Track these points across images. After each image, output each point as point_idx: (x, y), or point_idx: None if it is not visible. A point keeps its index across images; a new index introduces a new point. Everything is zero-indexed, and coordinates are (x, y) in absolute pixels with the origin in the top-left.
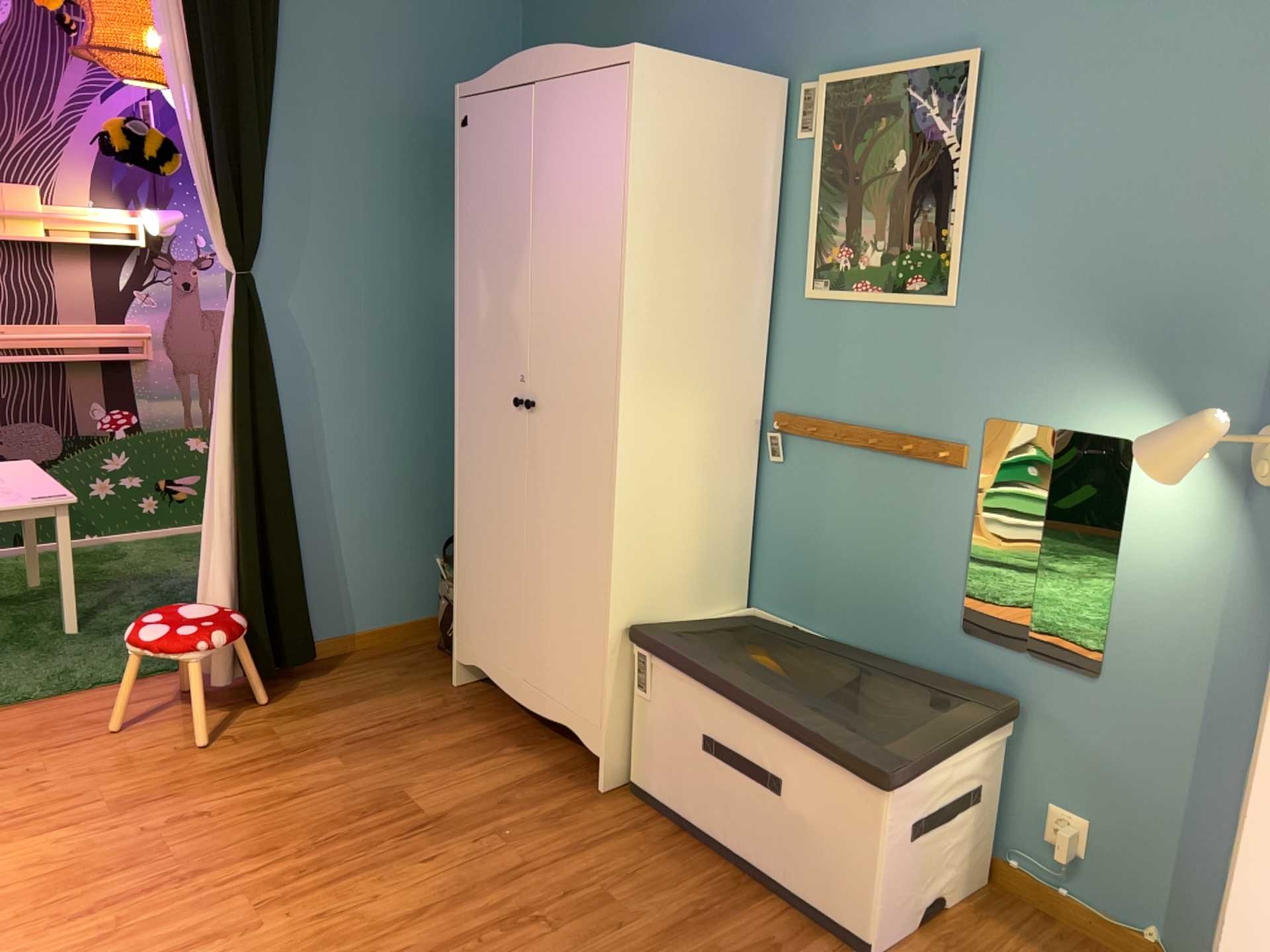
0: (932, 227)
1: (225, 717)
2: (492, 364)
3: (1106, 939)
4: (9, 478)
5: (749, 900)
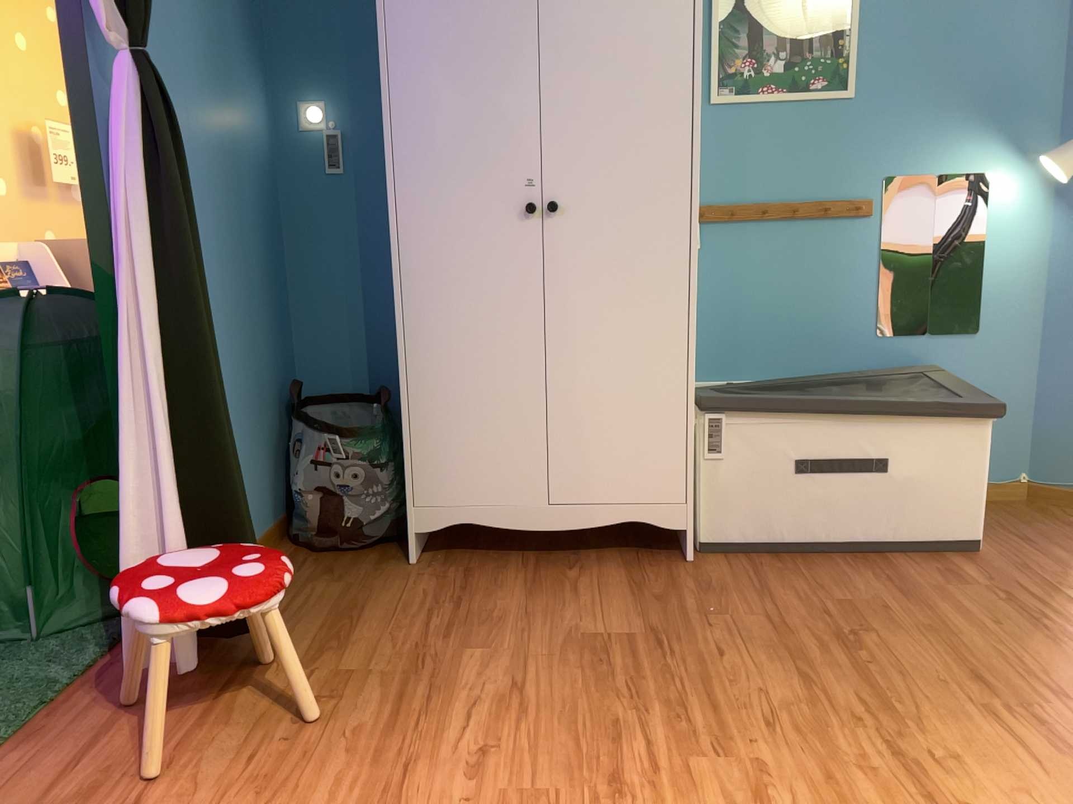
0: (830, 39)
1: (252, 690)
2: (470, 175)
3: (999, 496)
4: None
5: (884, 562)
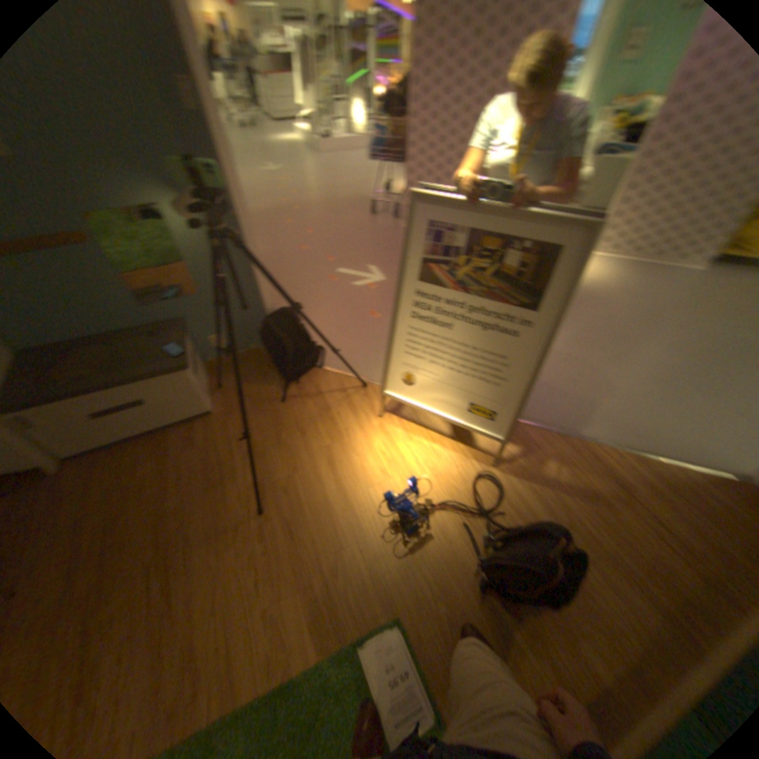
0: None
1: None
2: None
3: (241, 358)
4: None
5: (160, 441)
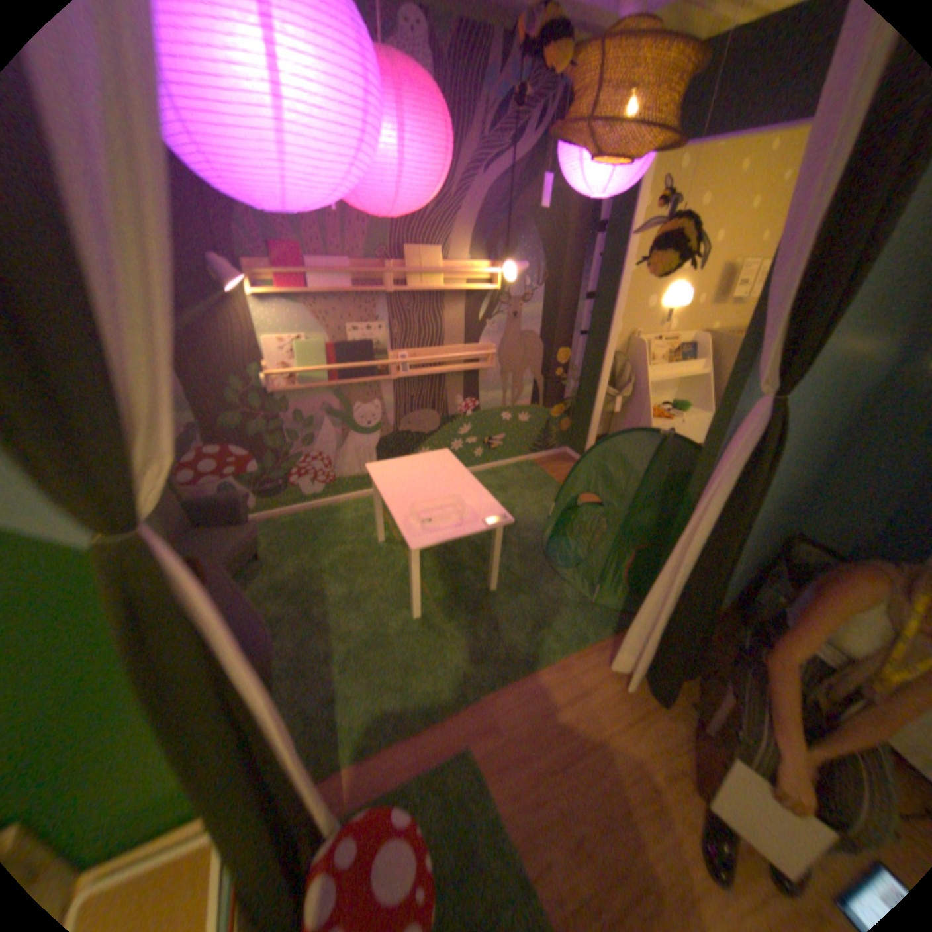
0: None
1: (660, 734)
2: None
3: None
4: (447, 481)
5: None
